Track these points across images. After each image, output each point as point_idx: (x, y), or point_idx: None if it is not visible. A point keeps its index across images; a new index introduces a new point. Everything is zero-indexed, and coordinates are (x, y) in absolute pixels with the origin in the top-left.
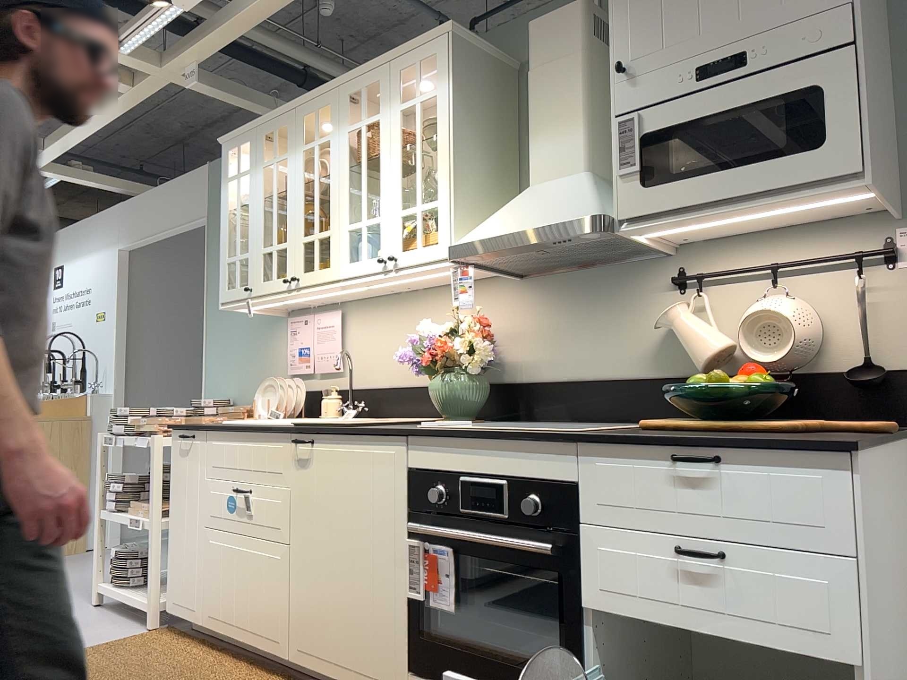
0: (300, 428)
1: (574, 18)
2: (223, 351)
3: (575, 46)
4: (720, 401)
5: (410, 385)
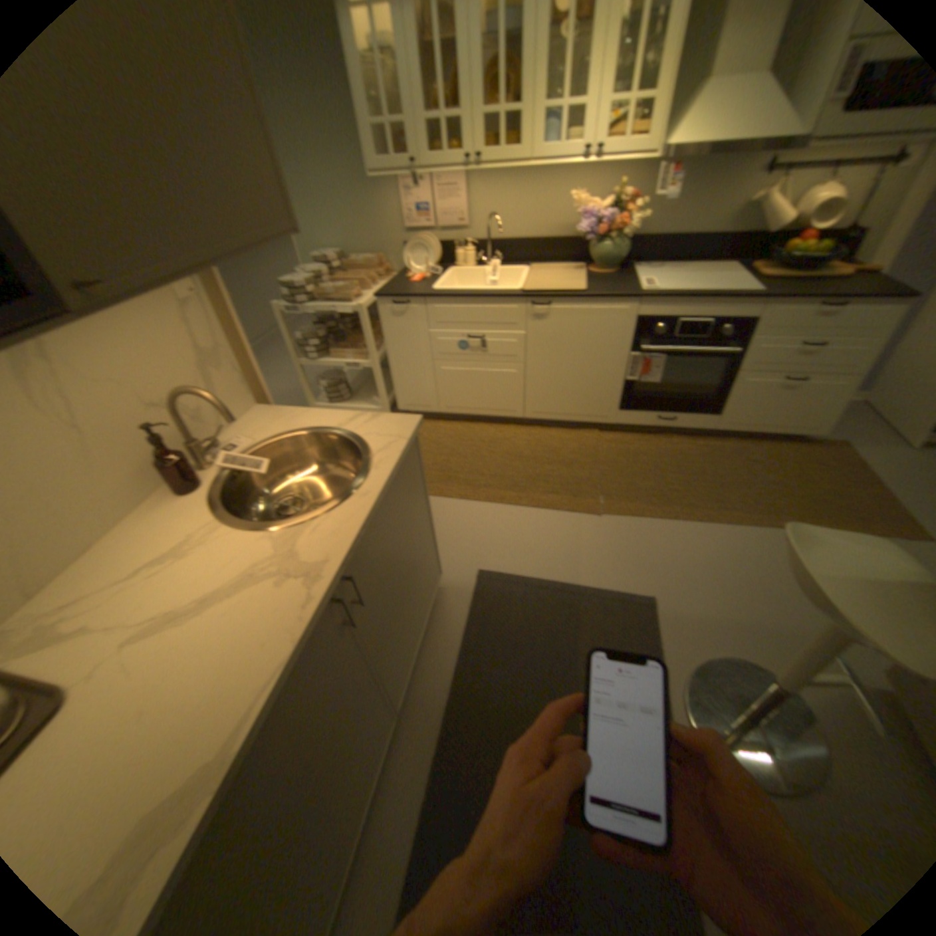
0: (539, 295)
1: None
2: (308, 203)
3: None
4: (806, 258)
5: (537, 237)
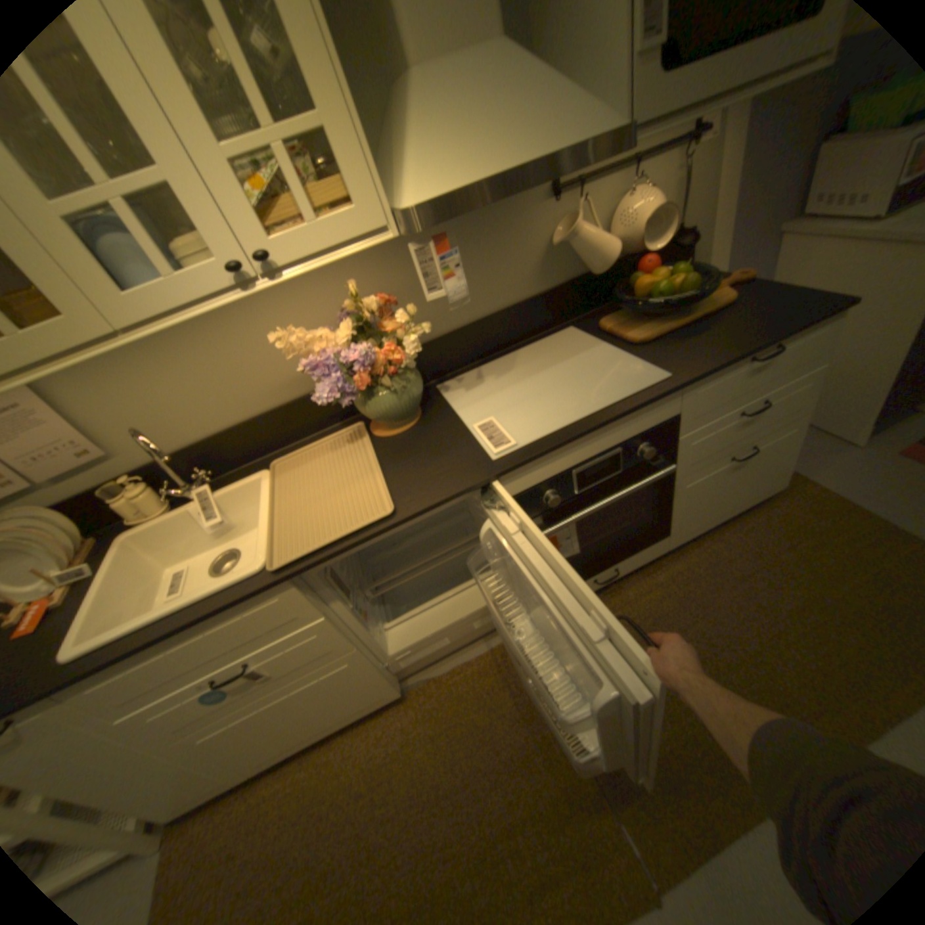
0: (310, 564)
1: None
2: None
3: None
4: (671, 296)
5: (257, 413)
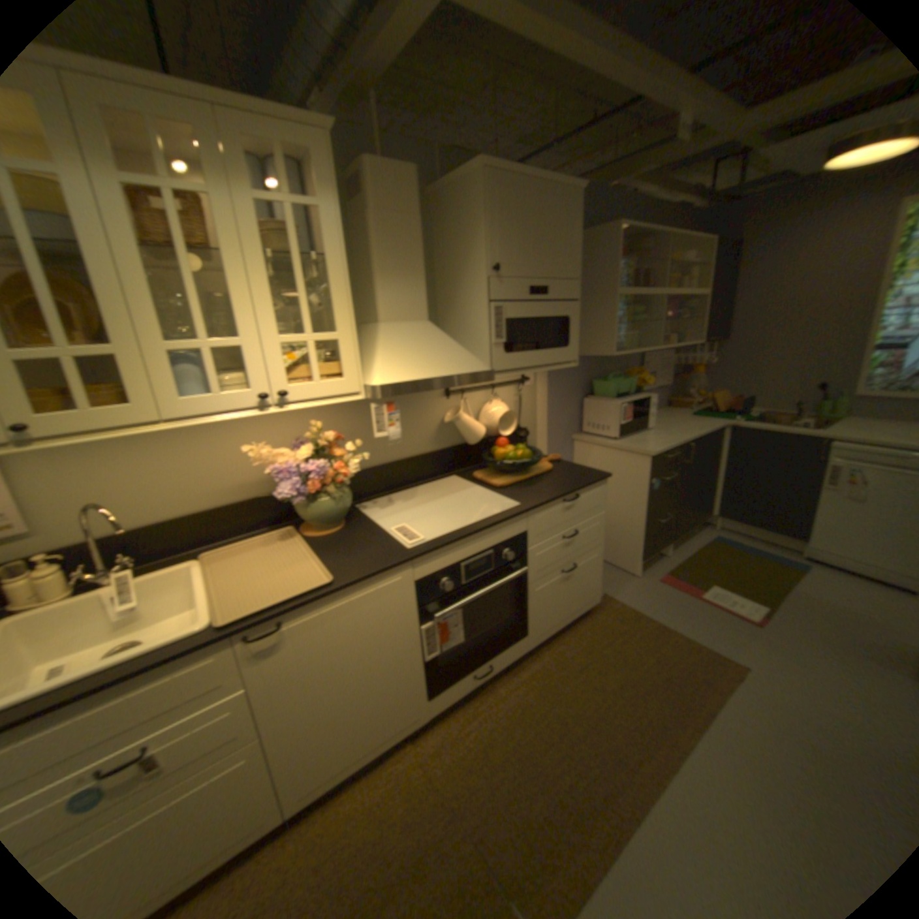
0: (258, 621)
1: (415, 179)
2: None
3: (417, 208)
4: (516, 462)
5: (200, 510)
